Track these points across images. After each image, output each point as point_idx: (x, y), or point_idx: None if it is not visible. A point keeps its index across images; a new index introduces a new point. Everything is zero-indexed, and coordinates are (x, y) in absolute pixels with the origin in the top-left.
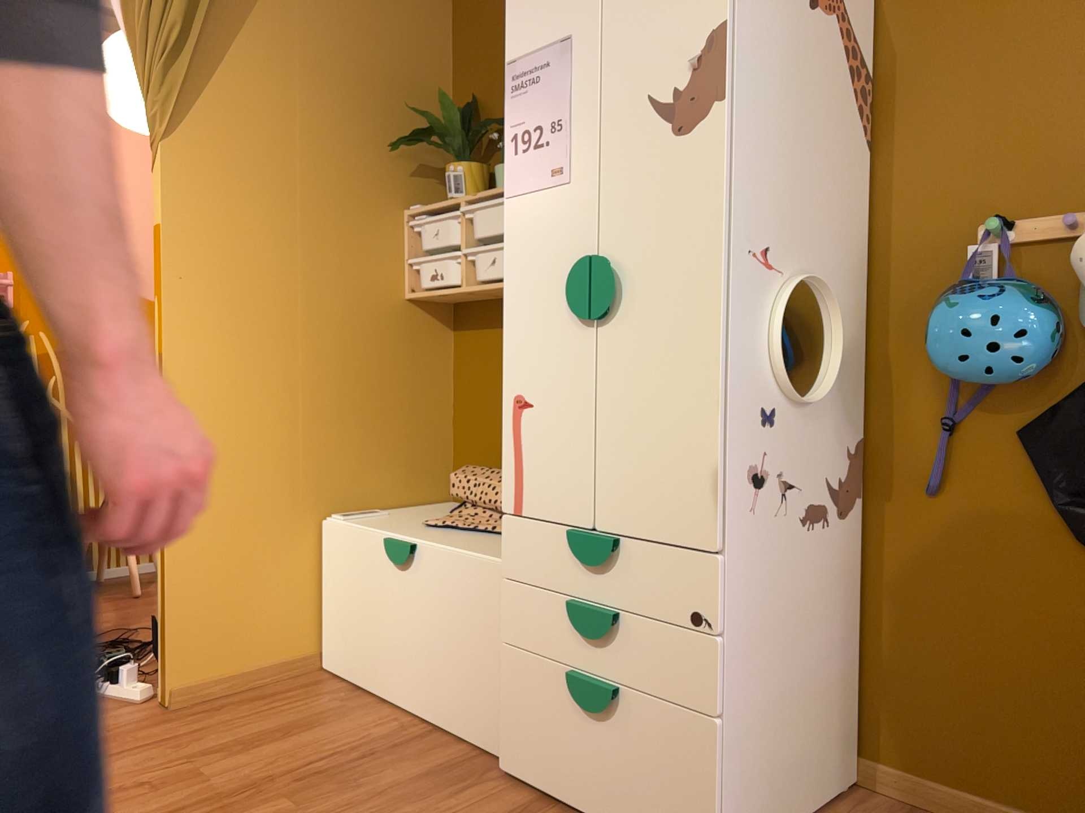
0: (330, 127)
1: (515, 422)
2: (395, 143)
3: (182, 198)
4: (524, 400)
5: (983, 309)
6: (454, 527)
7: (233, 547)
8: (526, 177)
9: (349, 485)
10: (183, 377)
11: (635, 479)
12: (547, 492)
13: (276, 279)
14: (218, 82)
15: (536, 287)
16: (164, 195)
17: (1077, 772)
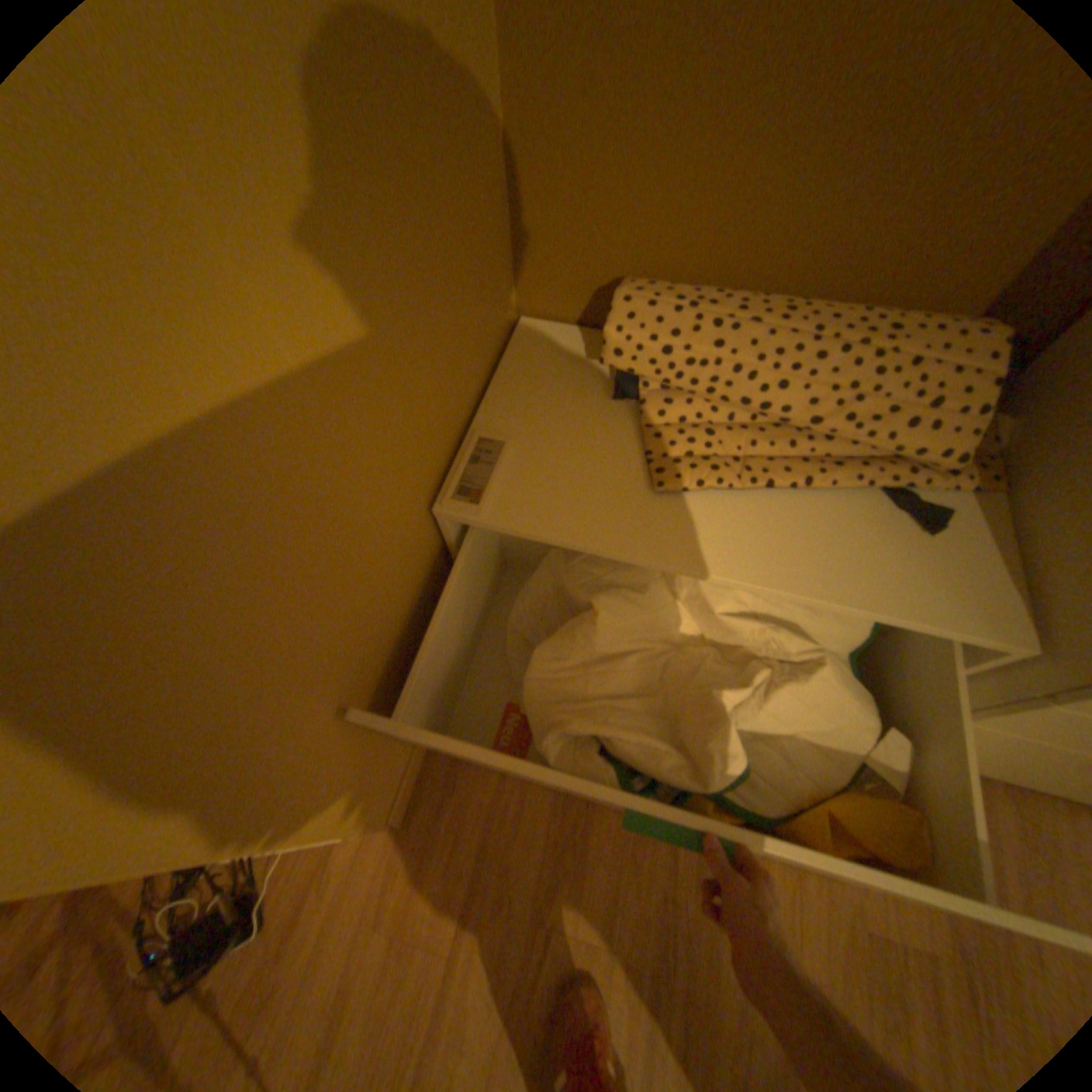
0: None
1: None
2: None
3: None
4: None
5: None
6: (723, 483)
7: (356, 692)
8: None
9: (433, 422)
10: None
11: None
12: None
13: None
14: None
15: None
16: None
17: None
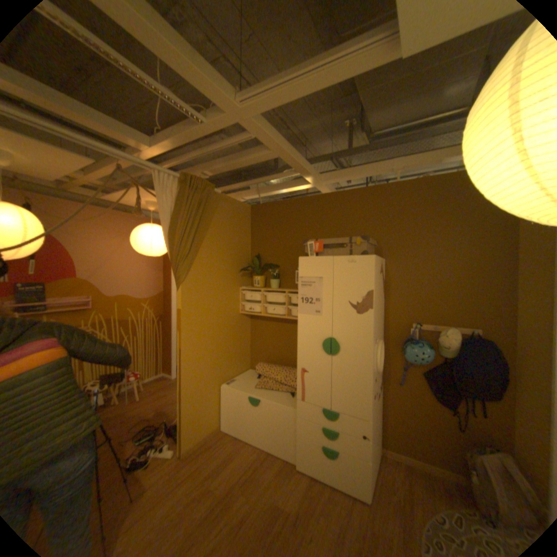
0: (222, 268)
1: (302, 375)
2: (237, 269)
3: (186, 300)
4: (305, 370)
5: (420, 351)
6: (265, 389)
7: (198, 403)
8: (306, 310)
9: (226, 373)
10: (186, 355)
11: (344, 399)
12: (313, 397)
13: (209, 318)
14: (195, 262)
15: (309, 341)
16: (181, 301)
17: (437, 454)
